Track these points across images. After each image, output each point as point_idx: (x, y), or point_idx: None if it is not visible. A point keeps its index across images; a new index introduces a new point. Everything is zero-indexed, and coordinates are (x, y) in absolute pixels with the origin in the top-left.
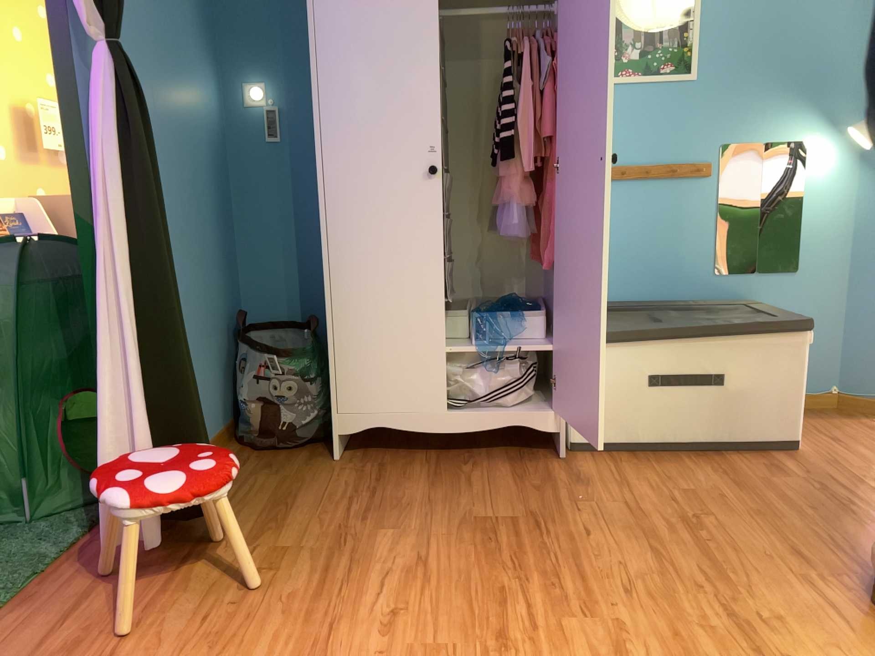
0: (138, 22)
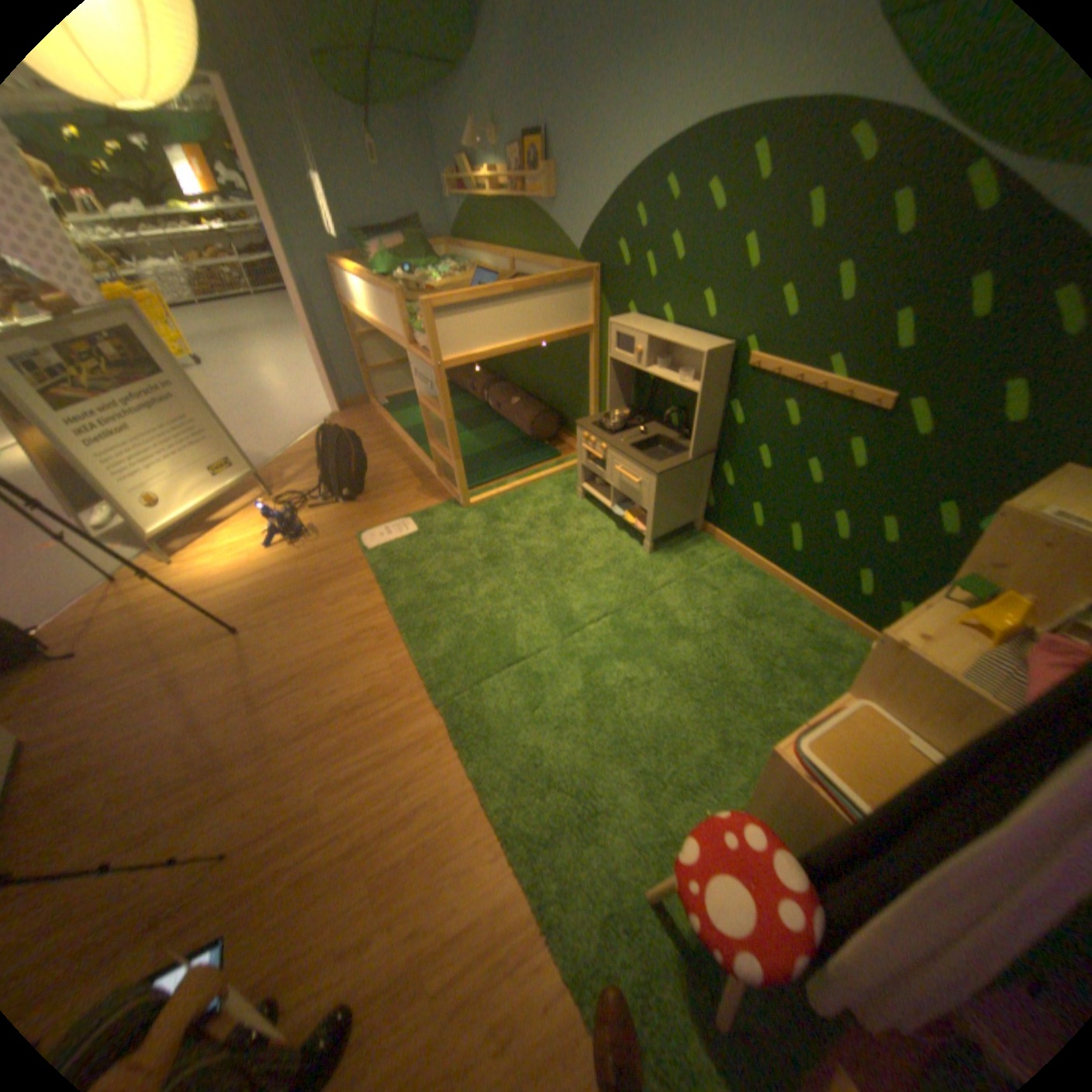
0: None
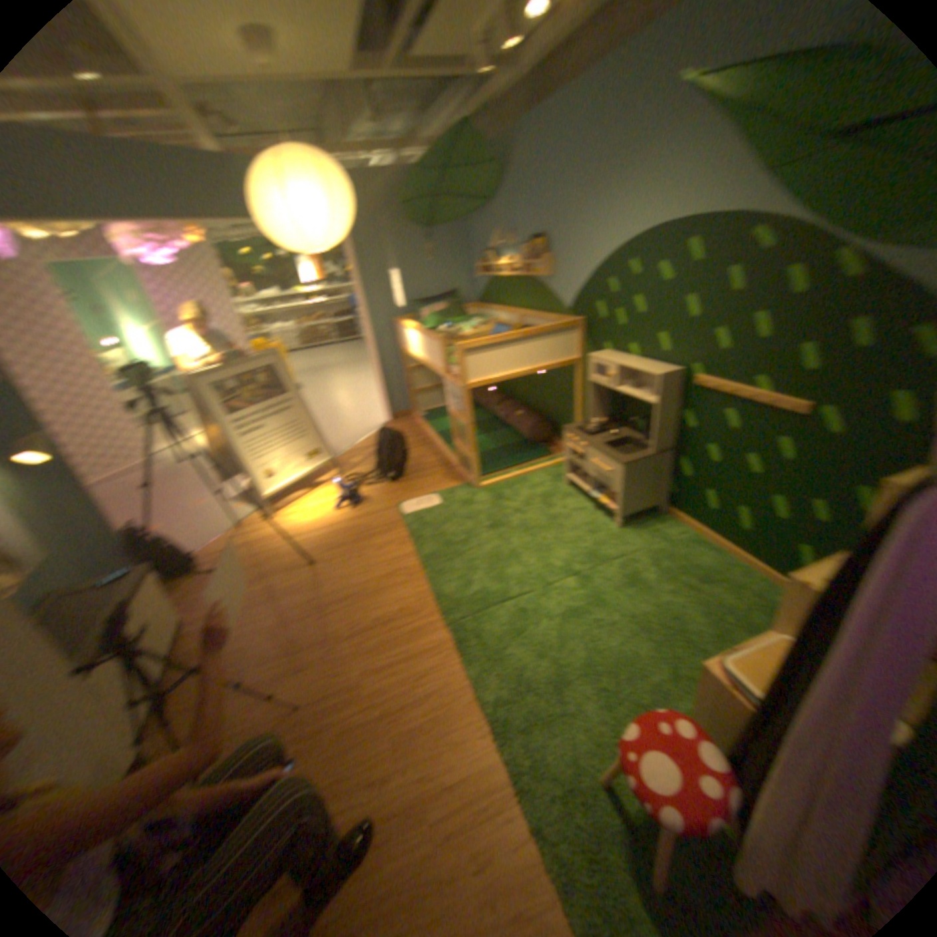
0: None
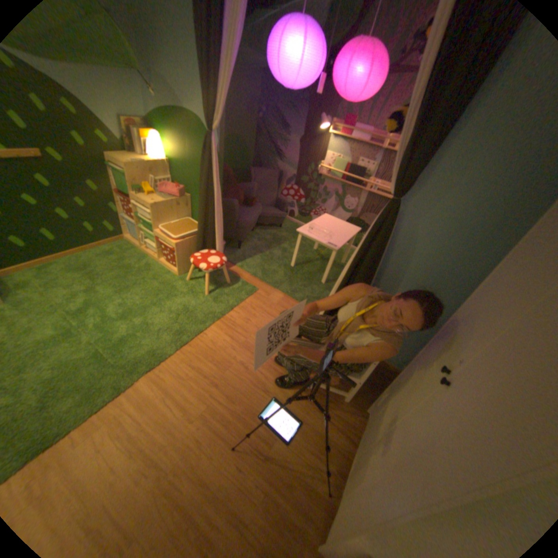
0: (478, 195)
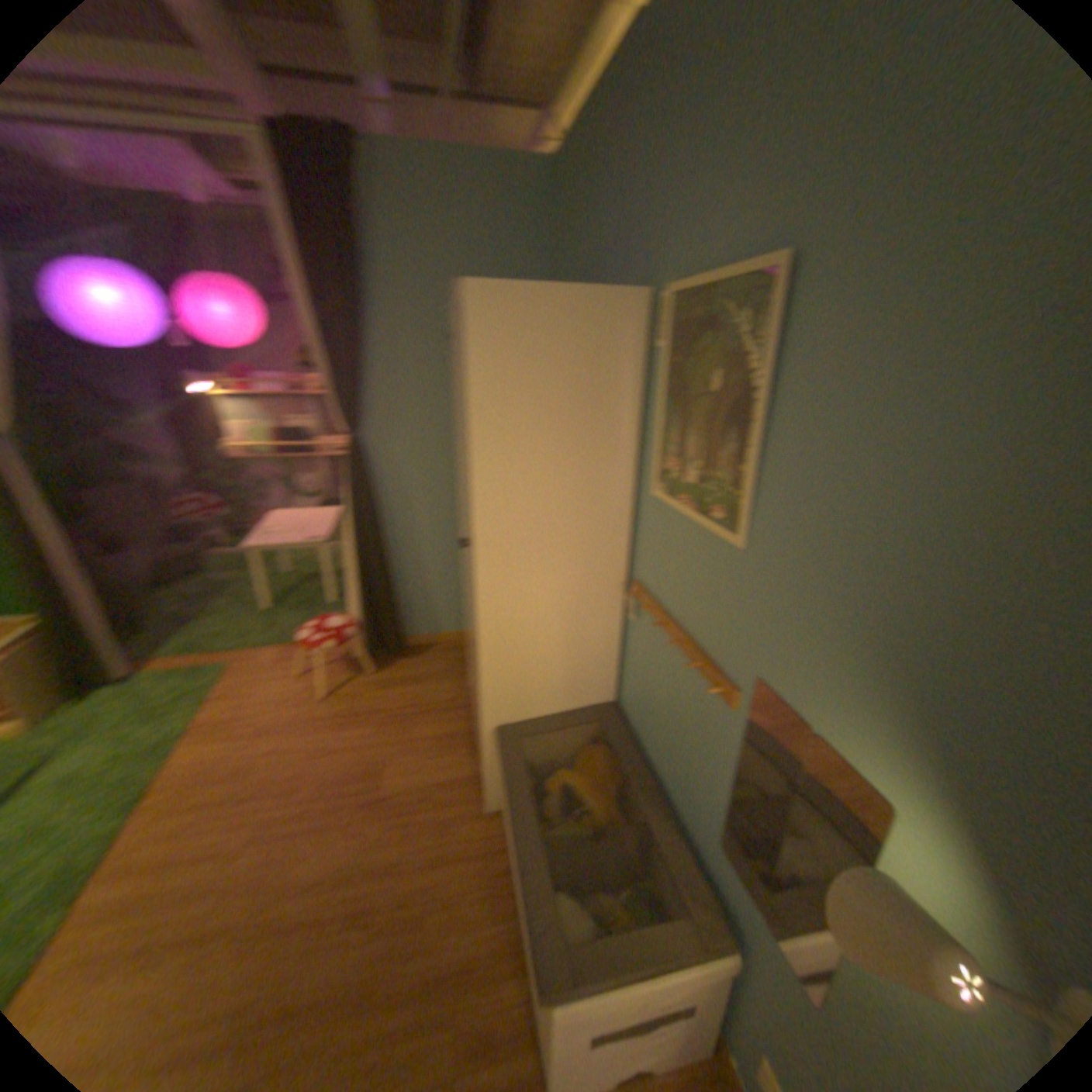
0: (419, 407)
